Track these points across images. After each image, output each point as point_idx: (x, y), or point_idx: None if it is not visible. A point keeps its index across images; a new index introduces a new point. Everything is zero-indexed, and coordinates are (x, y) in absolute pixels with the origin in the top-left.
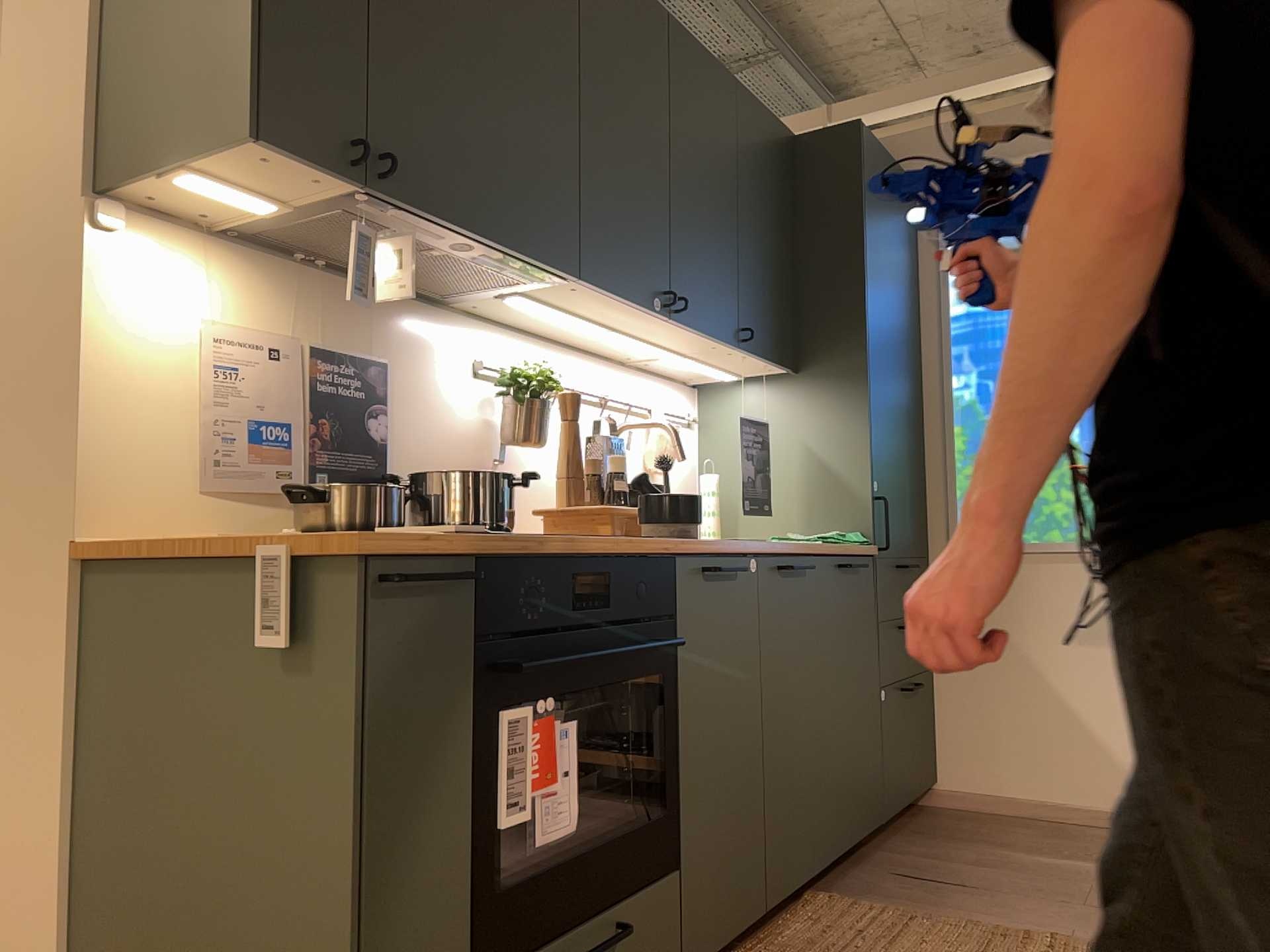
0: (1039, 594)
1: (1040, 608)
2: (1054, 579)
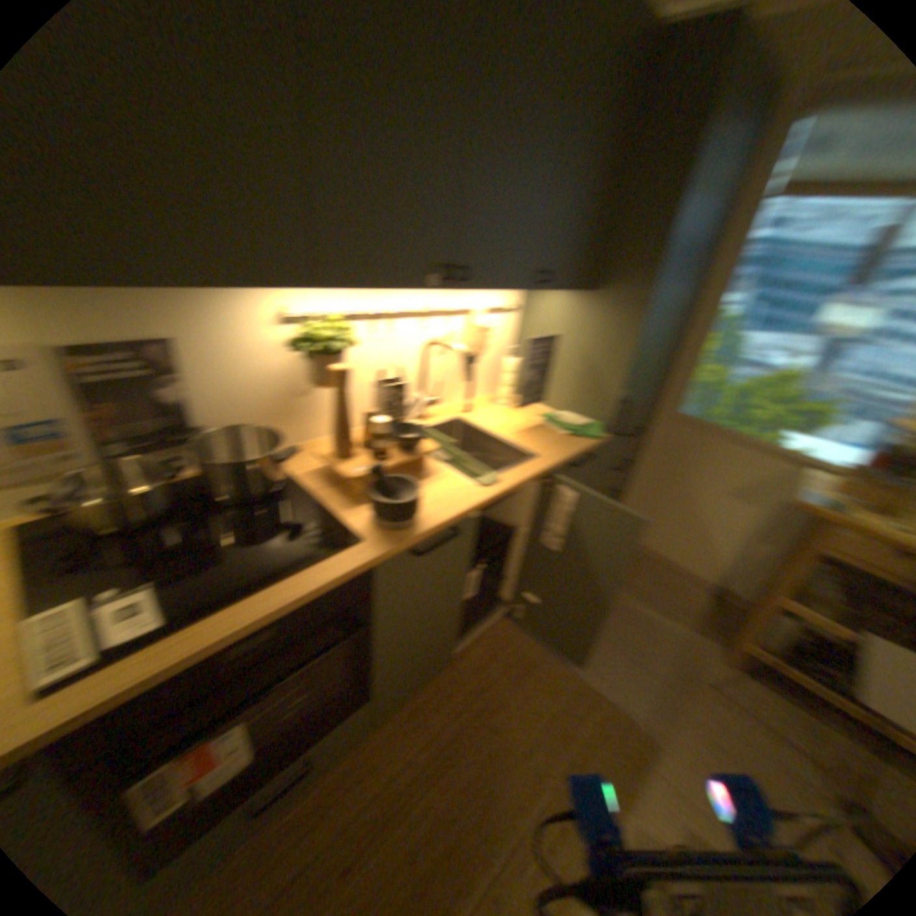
0: (719, 460)
1: (715, 468)
2: (734, 456)
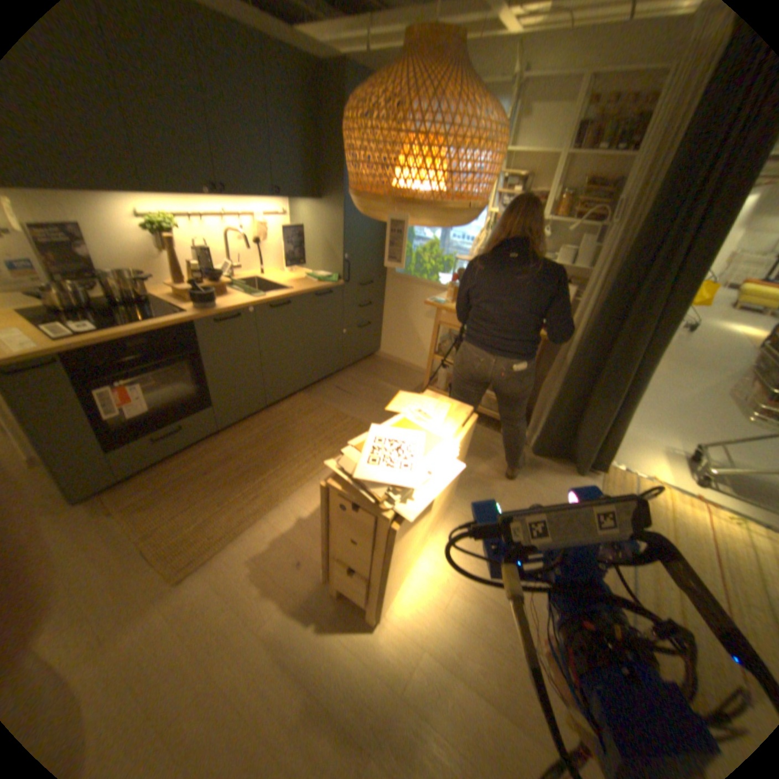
0: (416, 298)
1: (415, 303)
2: (421, 294)
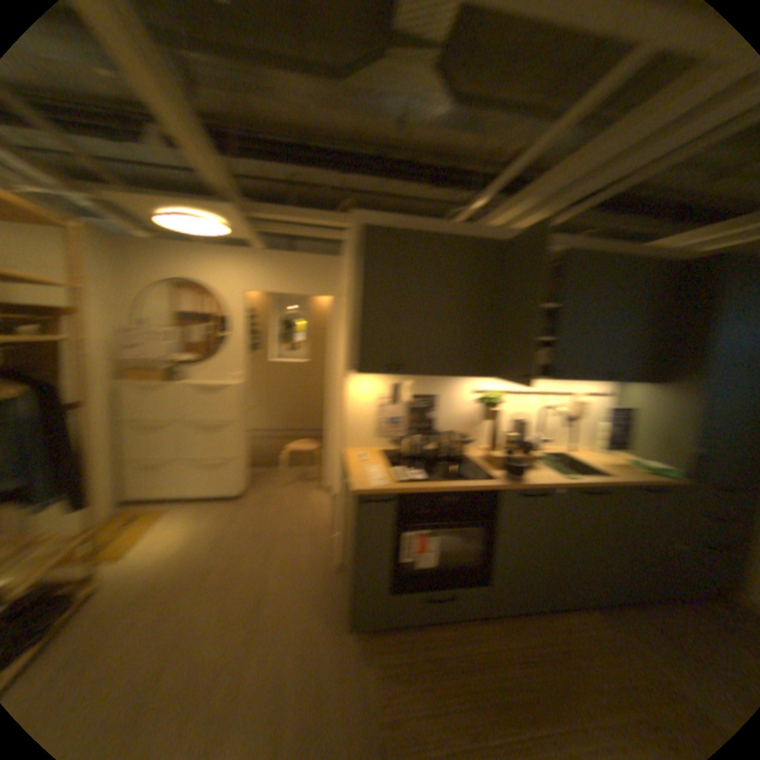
0: None
1: None
2: None
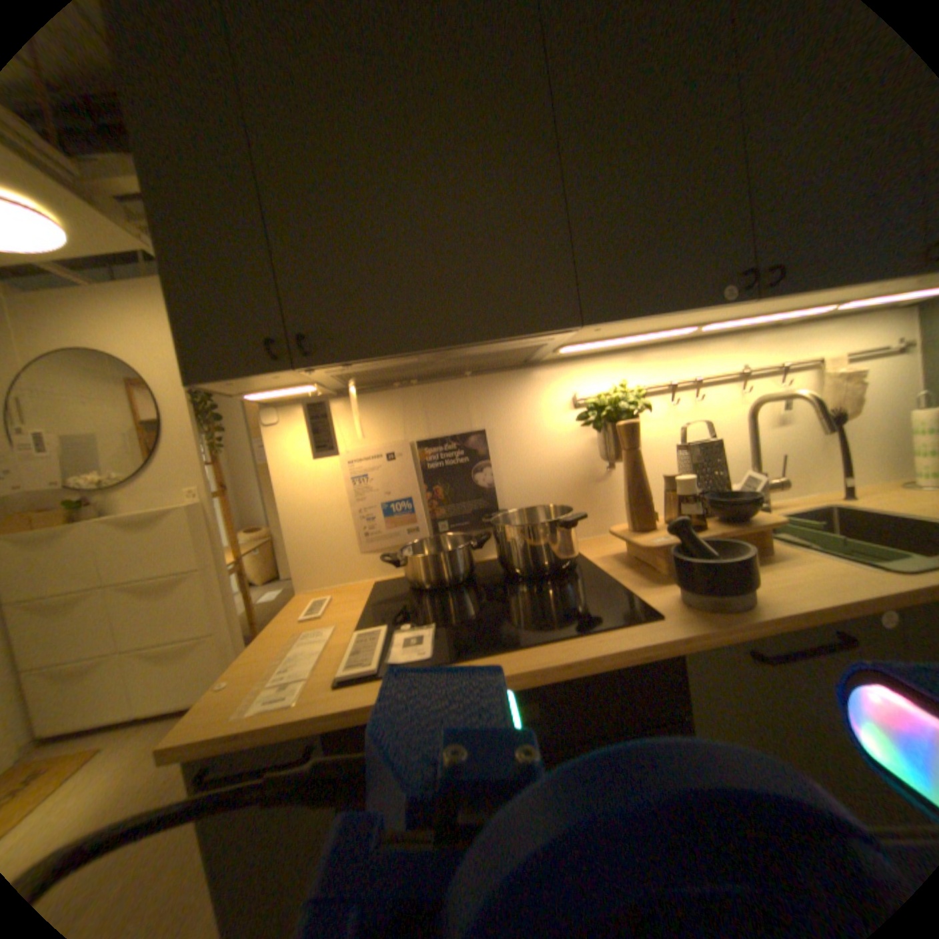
0: None
1: None
2: None
